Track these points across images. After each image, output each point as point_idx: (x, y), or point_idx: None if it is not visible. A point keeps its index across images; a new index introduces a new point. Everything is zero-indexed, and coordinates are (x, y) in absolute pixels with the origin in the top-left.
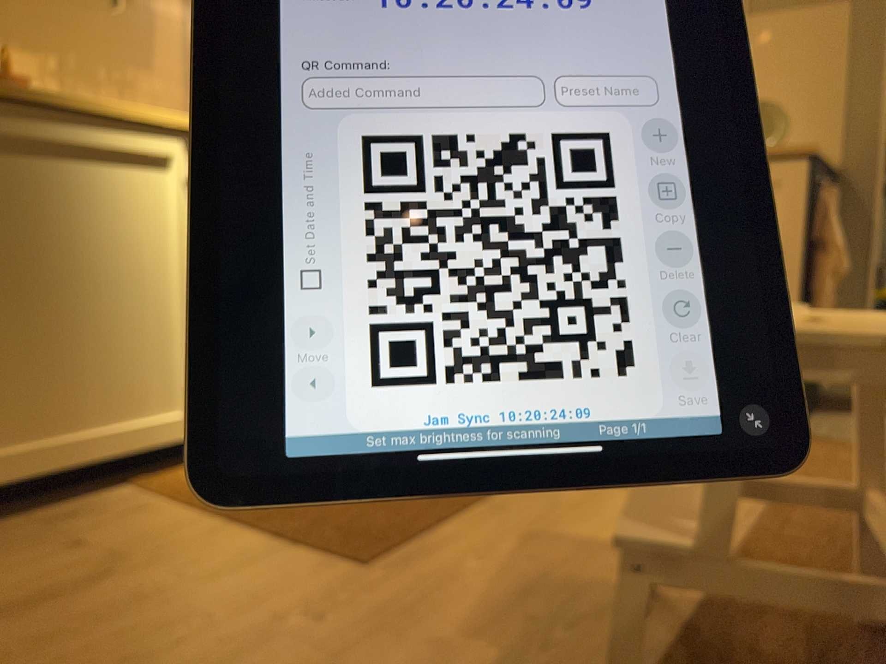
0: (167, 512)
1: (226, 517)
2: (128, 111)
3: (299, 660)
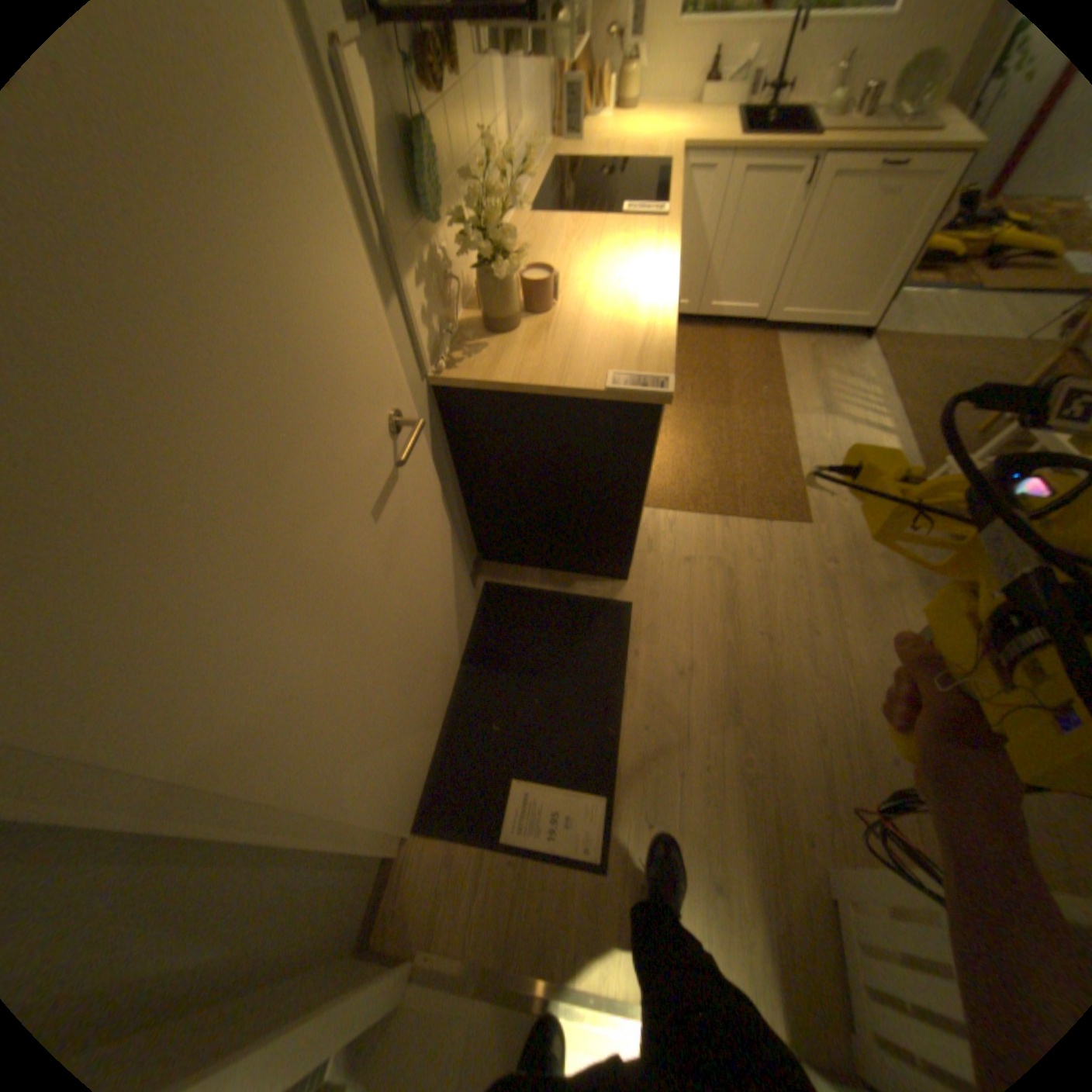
0: (688, 520)
1: (718, 514)
2: (657, 295)
3: (847, 579)
